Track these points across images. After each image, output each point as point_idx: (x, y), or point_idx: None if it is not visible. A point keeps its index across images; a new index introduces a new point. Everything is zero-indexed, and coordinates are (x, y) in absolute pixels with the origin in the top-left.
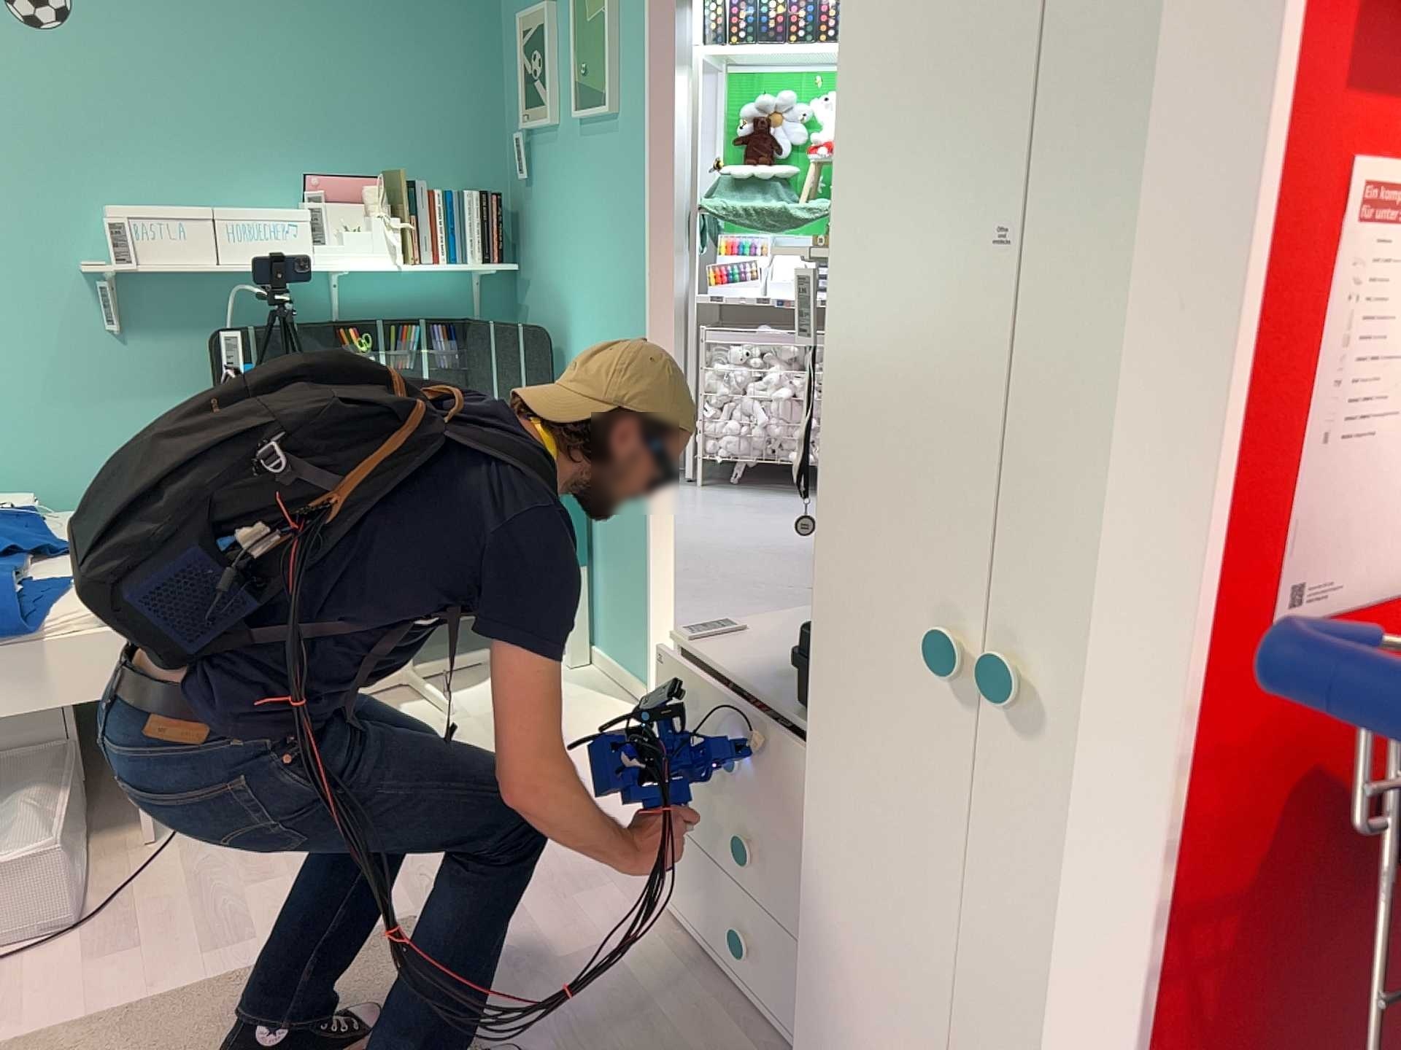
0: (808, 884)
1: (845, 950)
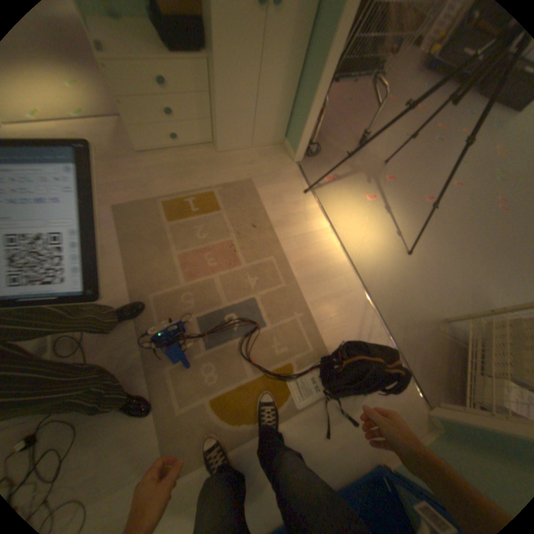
0: (216, 93)
1: (229, 101)
